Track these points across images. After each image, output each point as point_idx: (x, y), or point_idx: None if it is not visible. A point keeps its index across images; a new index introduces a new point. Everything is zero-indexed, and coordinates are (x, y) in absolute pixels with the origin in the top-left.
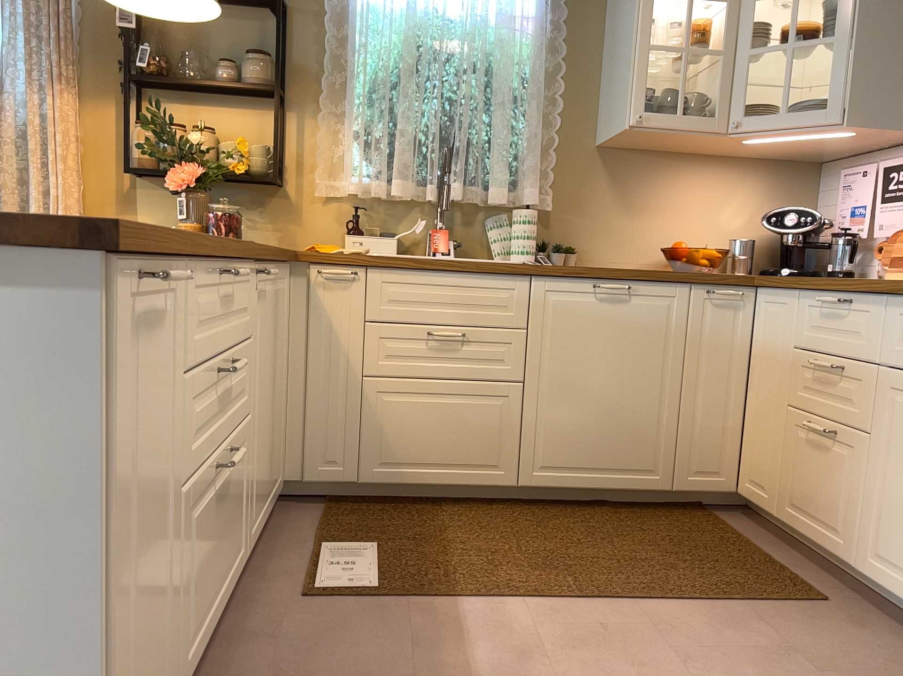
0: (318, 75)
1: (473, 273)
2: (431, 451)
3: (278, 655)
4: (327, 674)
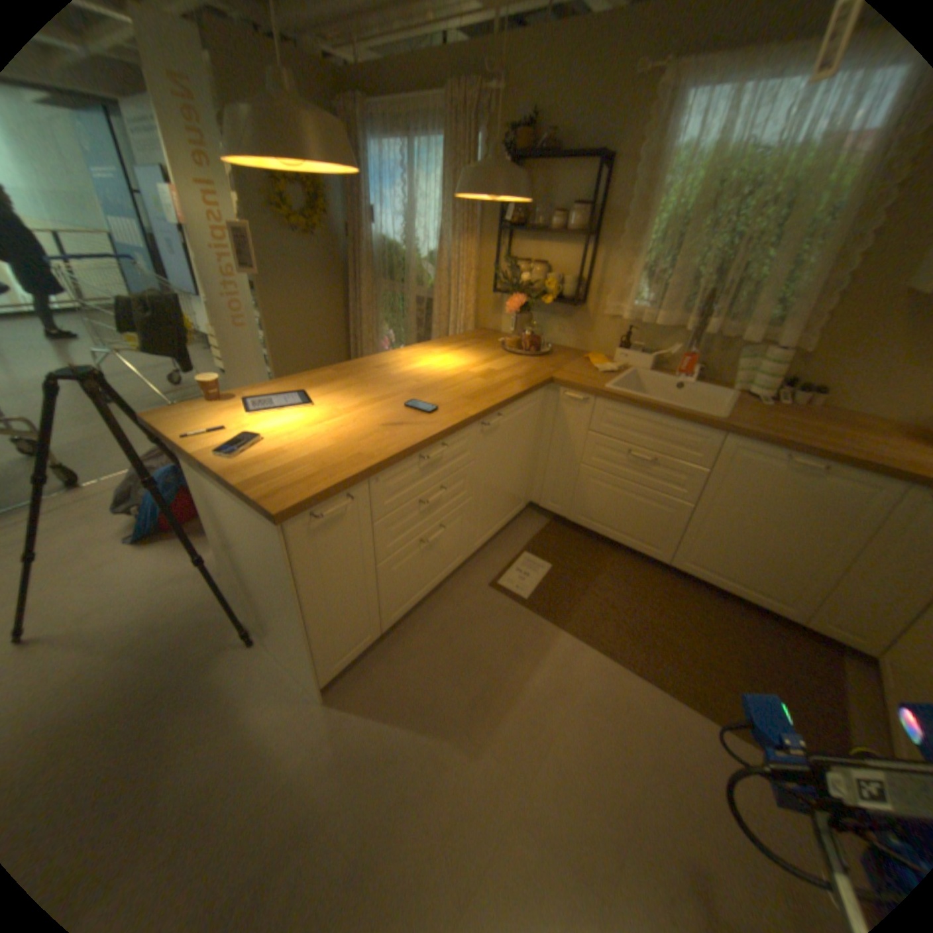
0: (626, 215)
1: (675, 420)
2: (615, 522)
3: (456, 616)
4: (466, 641)
